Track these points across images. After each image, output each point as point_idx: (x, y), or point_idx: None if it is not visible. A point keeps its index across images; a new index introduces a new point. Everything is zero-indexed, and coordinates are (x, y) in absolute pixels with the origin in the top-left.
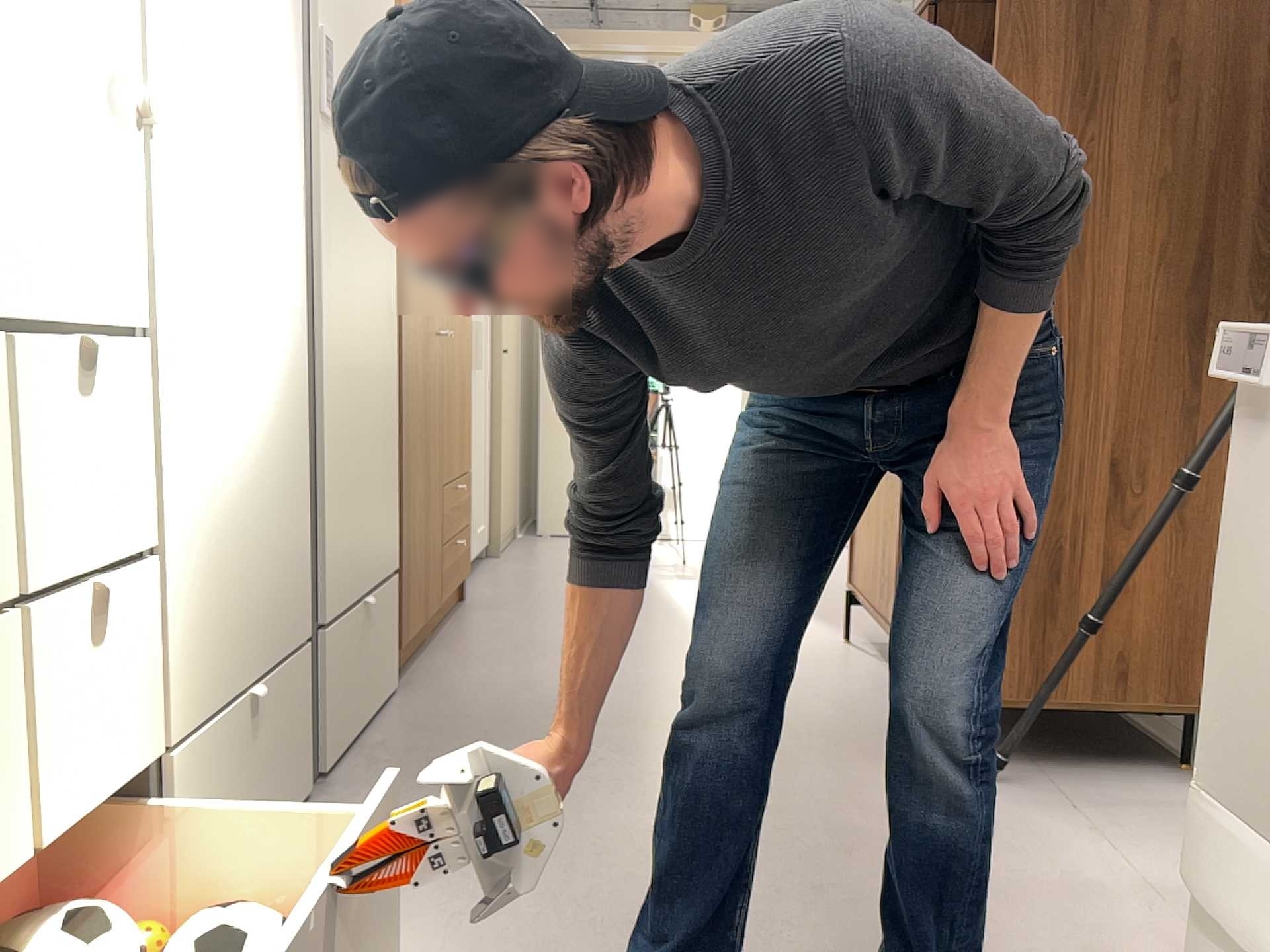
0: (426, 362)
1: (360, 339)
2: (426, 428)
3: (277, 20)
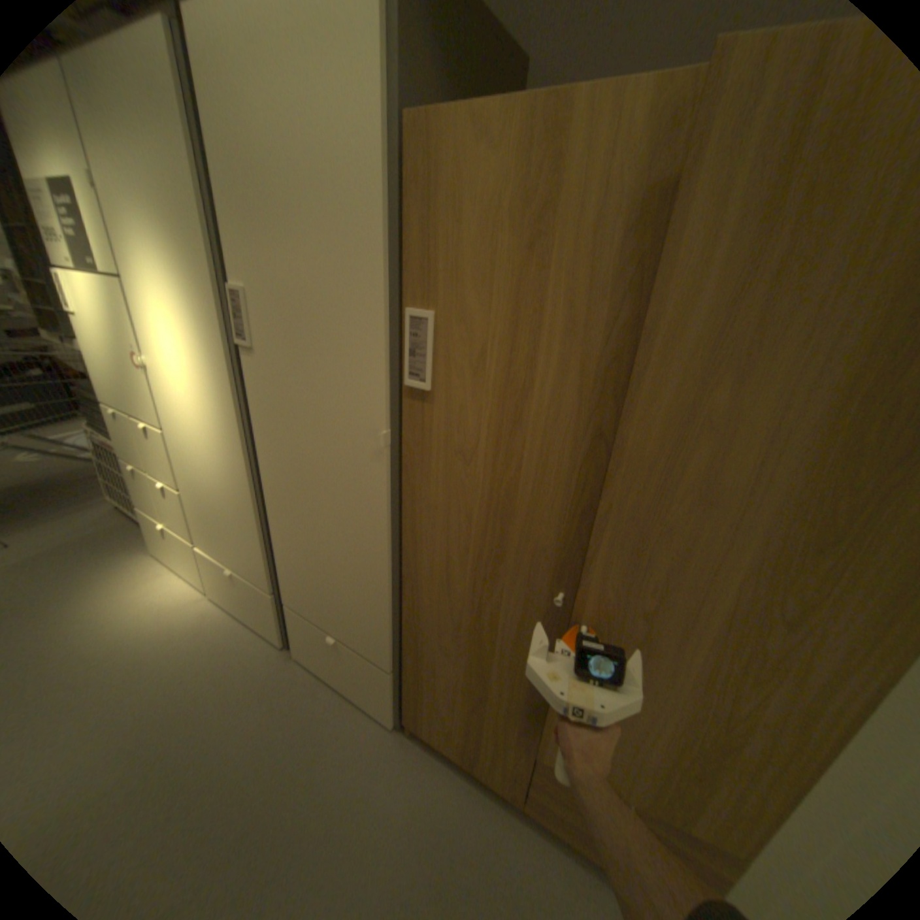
0: (492, 593)
1: (315, 497)
2: (485, 648)
3: (196, 299)
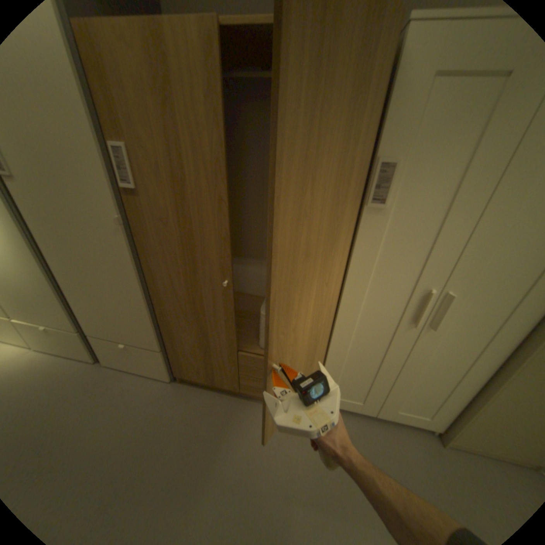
0: (197, 291)
1: (87, 265)
2: (201, 320)
3: None
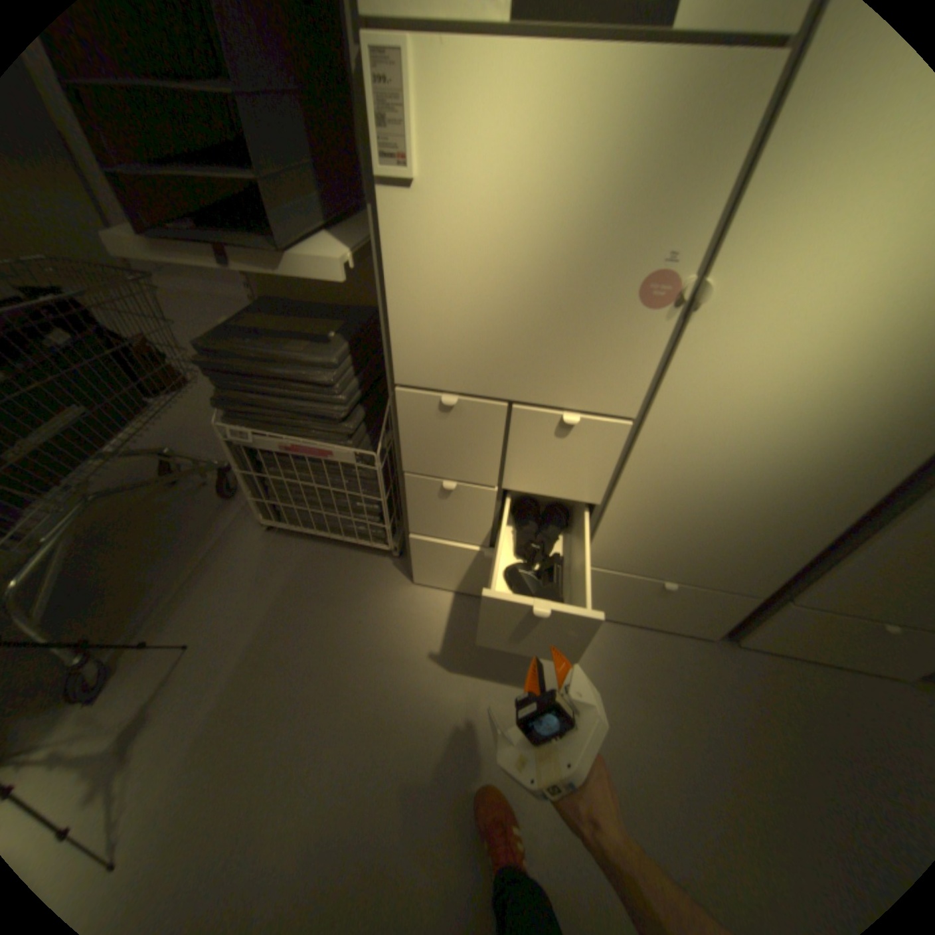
0: None
1: None
2: None
3: None
